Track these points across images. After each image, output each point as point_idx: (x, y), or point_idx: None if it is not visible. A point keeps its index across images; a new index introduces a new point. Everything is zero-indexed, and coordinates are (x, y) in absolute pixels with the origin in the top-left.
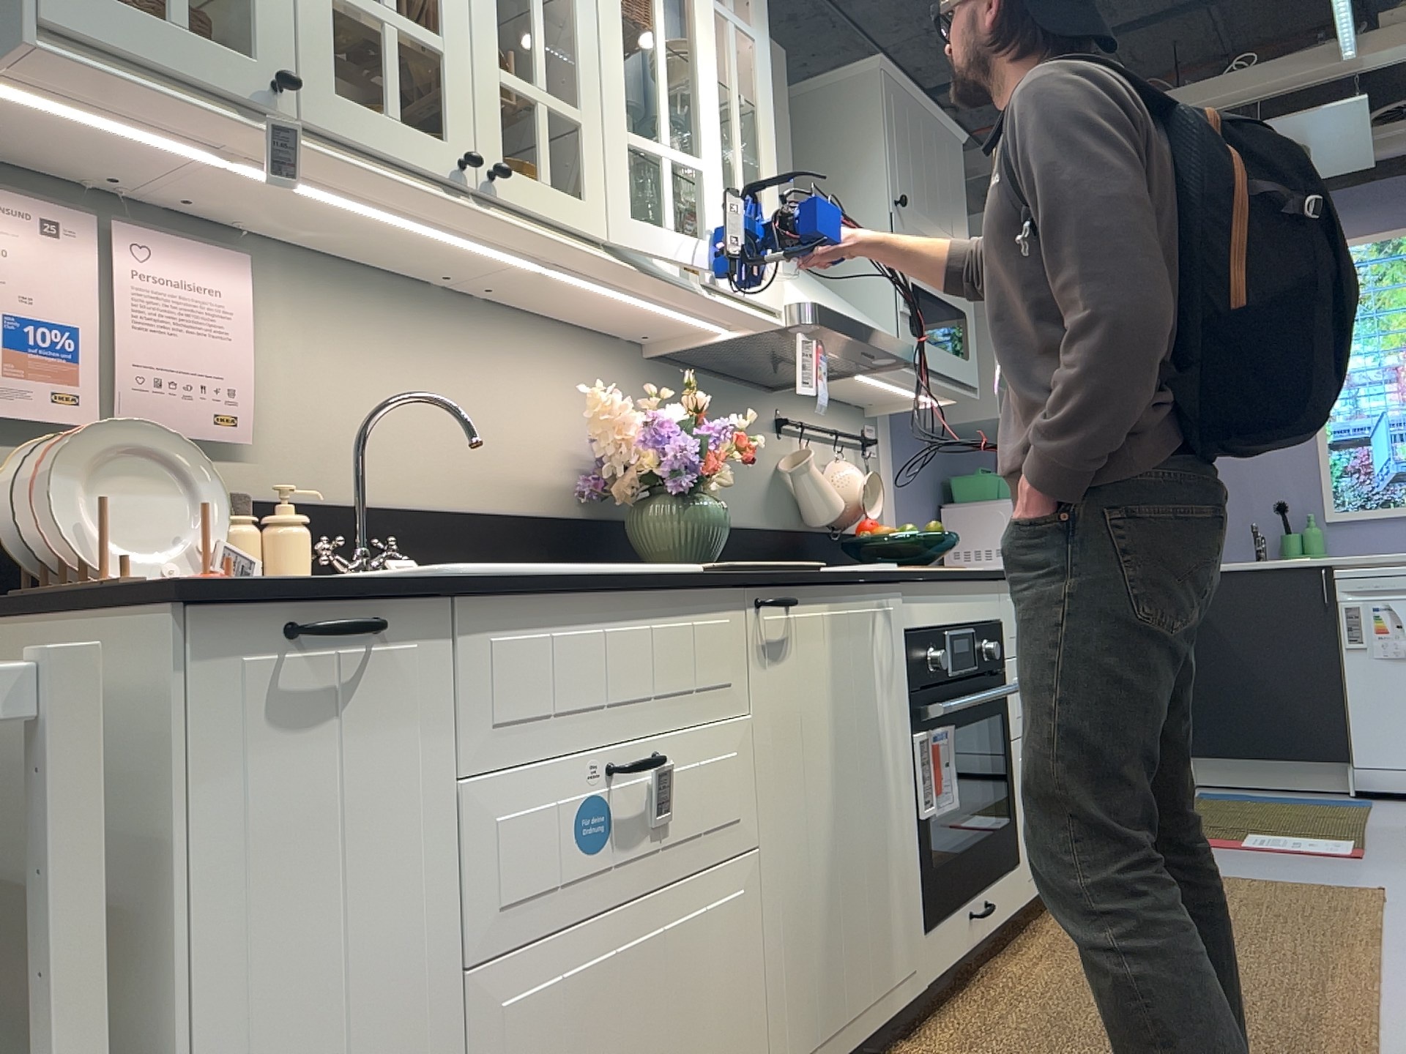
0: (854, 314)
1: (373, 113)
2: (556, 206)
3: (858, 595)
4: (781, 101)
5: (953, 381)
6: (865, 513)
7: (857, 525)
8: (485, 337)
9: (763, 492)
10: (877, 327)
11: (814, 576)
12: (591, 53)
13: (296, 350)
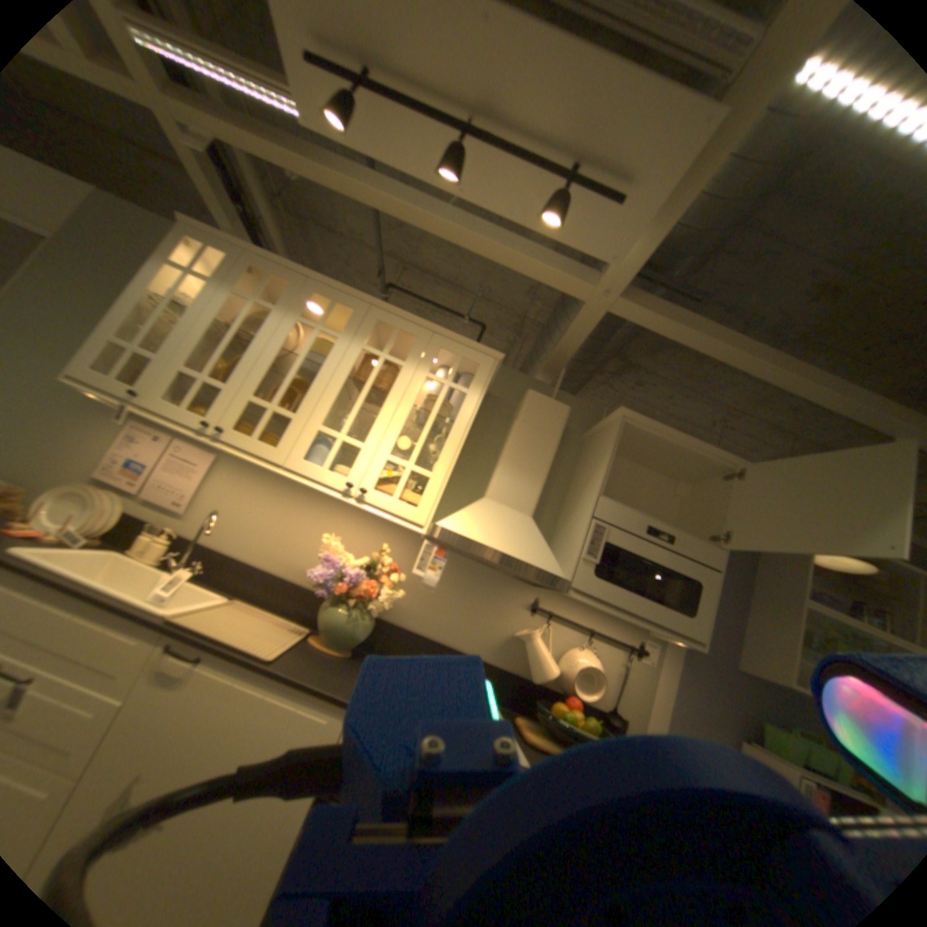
0: (507, 546)
1: (172, 408)
2: (253, 449)
3: (279, 694)
4: (548, 429)
5: (662, 627)
6: (582, 694)
7: (581, 701)
8: (315, 507)
9: (494, 641)
10: (531, 559)
11: (229, 658)
12: (315, 395)
13: (221, 492)
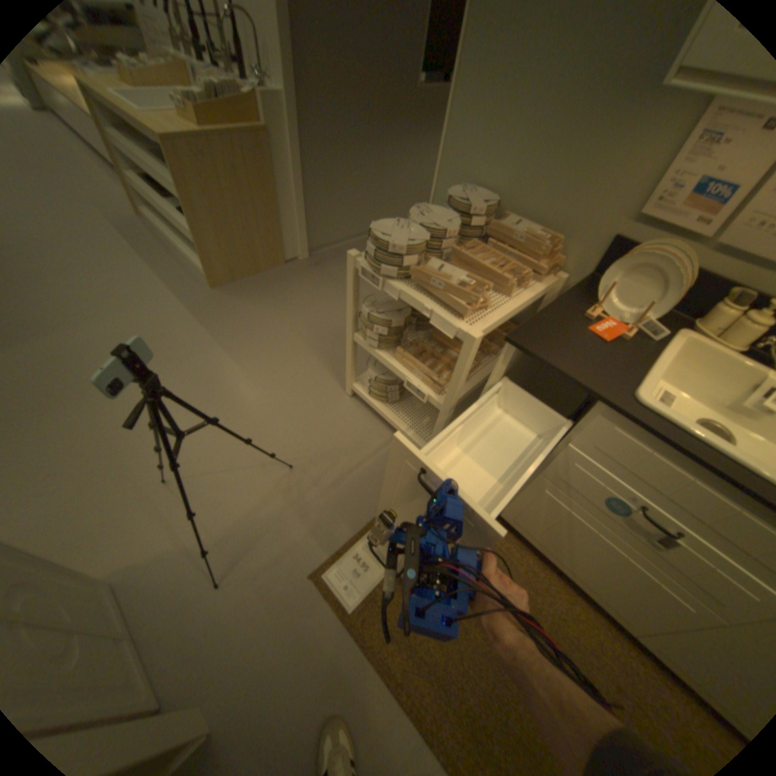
0: None
1: None
2: None
3: None
4: None
5: None
6: None
7: None
8: None
9: None
10: None
11: None
12: None
13: None
